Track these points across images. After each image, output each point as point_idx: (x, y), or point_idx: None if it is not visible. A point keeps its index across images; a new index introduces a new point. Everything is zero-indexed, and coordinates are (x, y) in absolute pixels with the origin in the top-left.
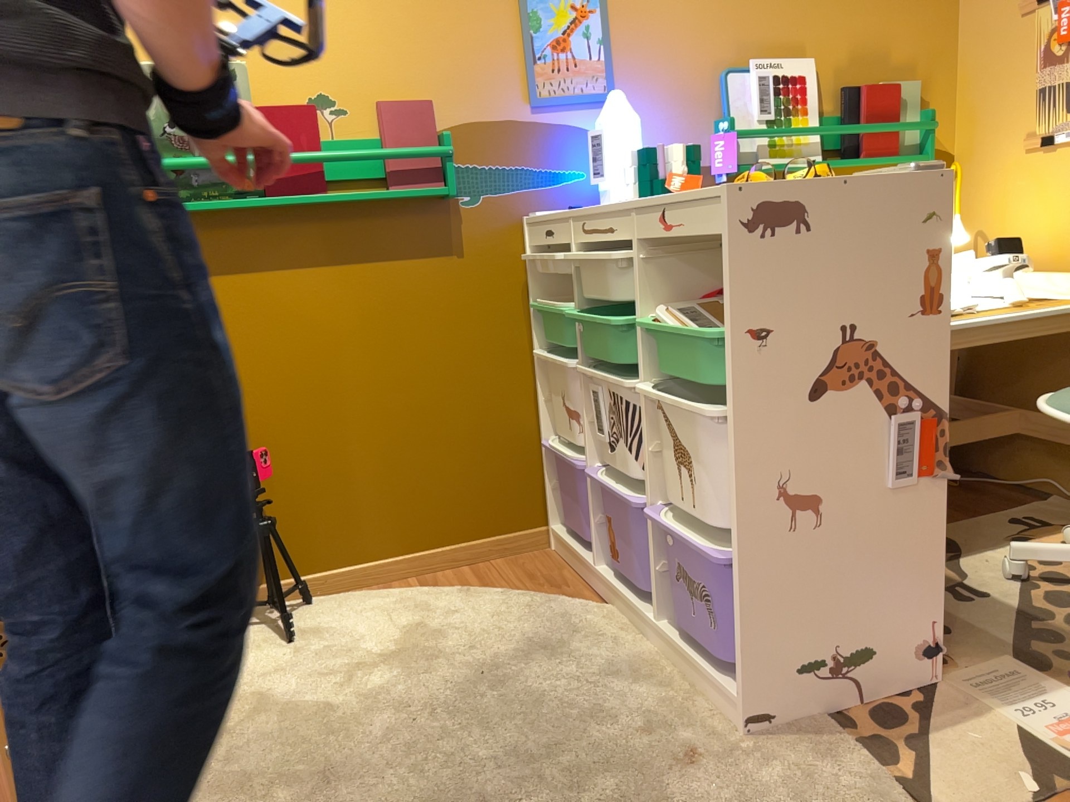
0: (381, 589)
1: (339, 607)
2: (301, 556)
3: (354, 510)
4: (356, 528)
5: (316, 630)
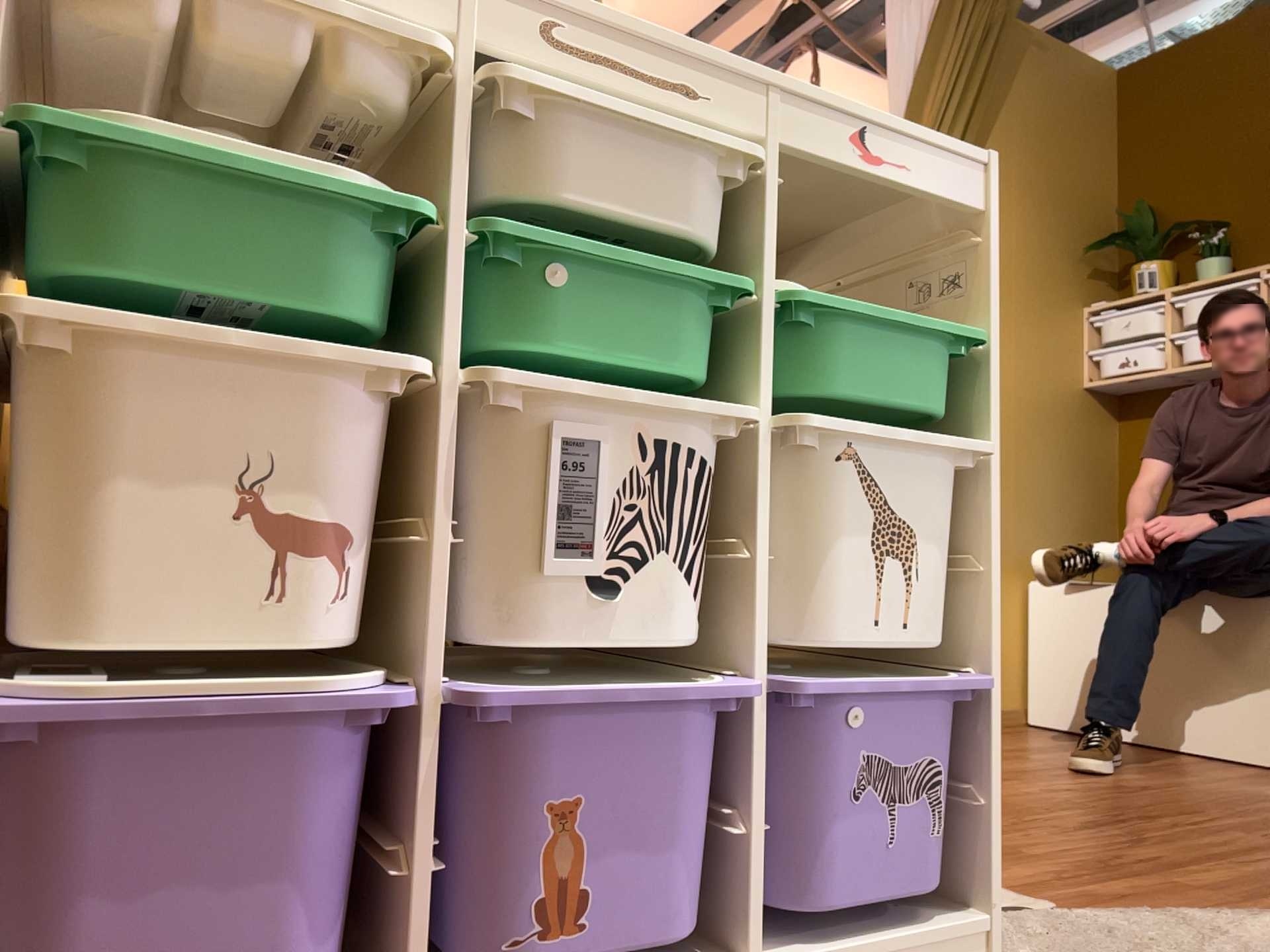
0: None
1: None
2: None
3: None
4: None
5: None
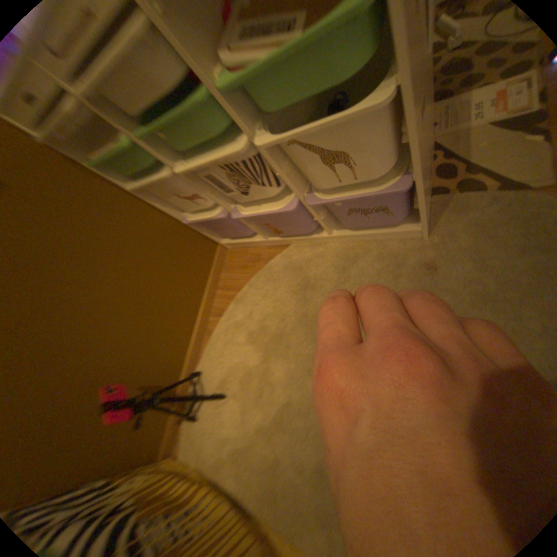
0: (213, 335)
1: (217, 361)
2: (177, 370)
3: (168, 336)
4: (177, 338)
5: (226, 380)
